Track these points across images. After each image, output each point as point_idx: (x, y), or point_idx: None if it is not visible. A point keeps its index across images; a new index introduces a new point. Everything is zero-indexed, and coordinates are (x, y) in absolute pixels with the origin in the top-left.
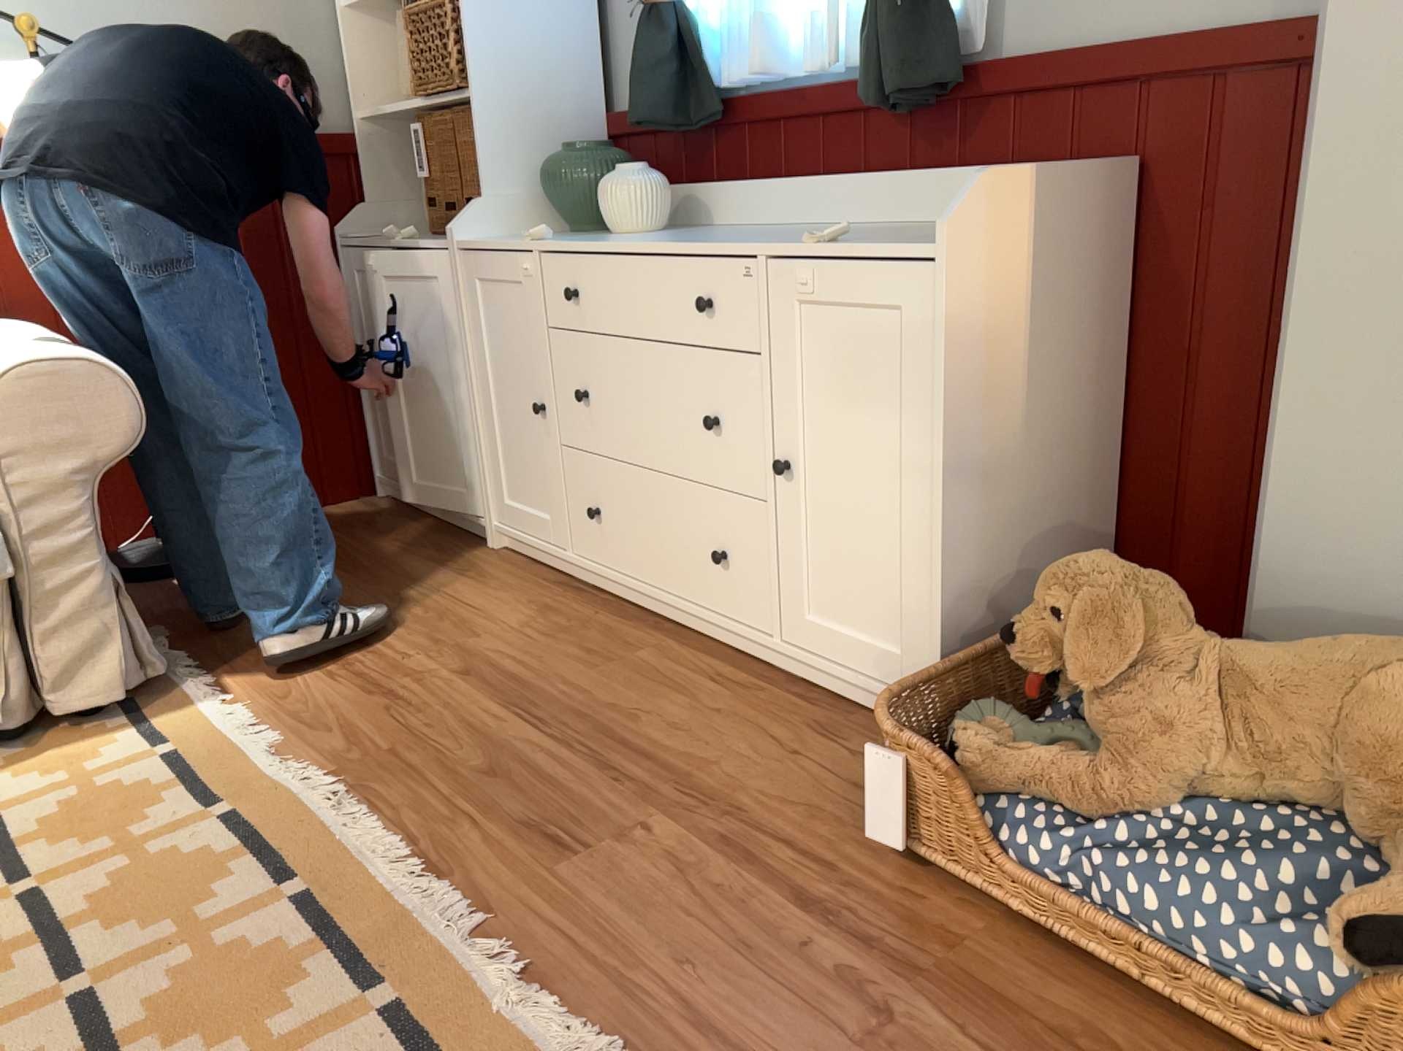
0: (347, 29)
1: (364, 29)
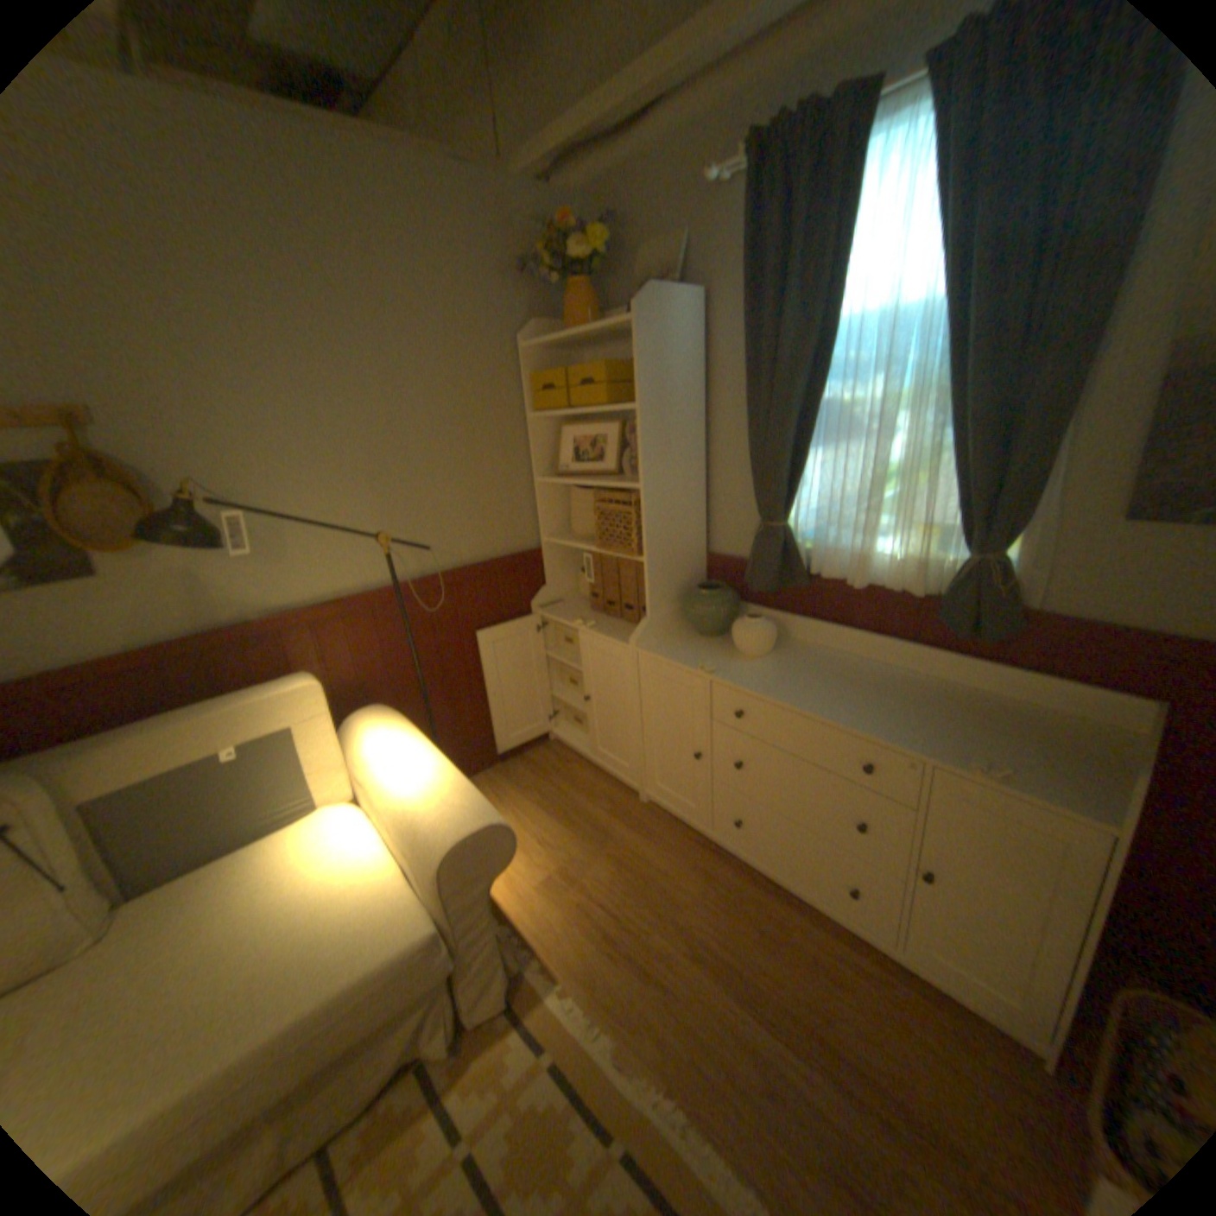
0: (540, 490)
1: (548, 488)
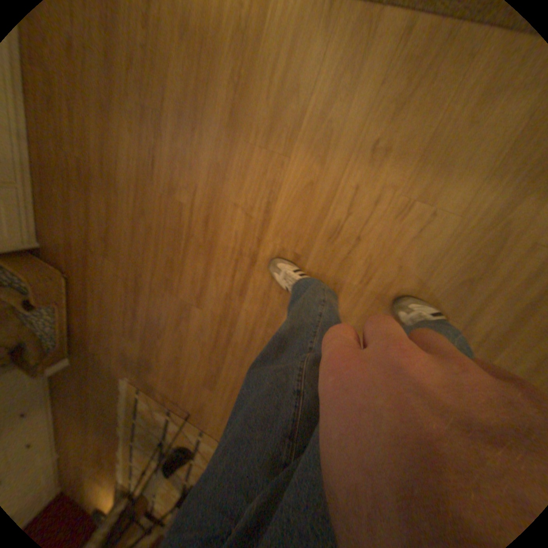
0: None
1: None
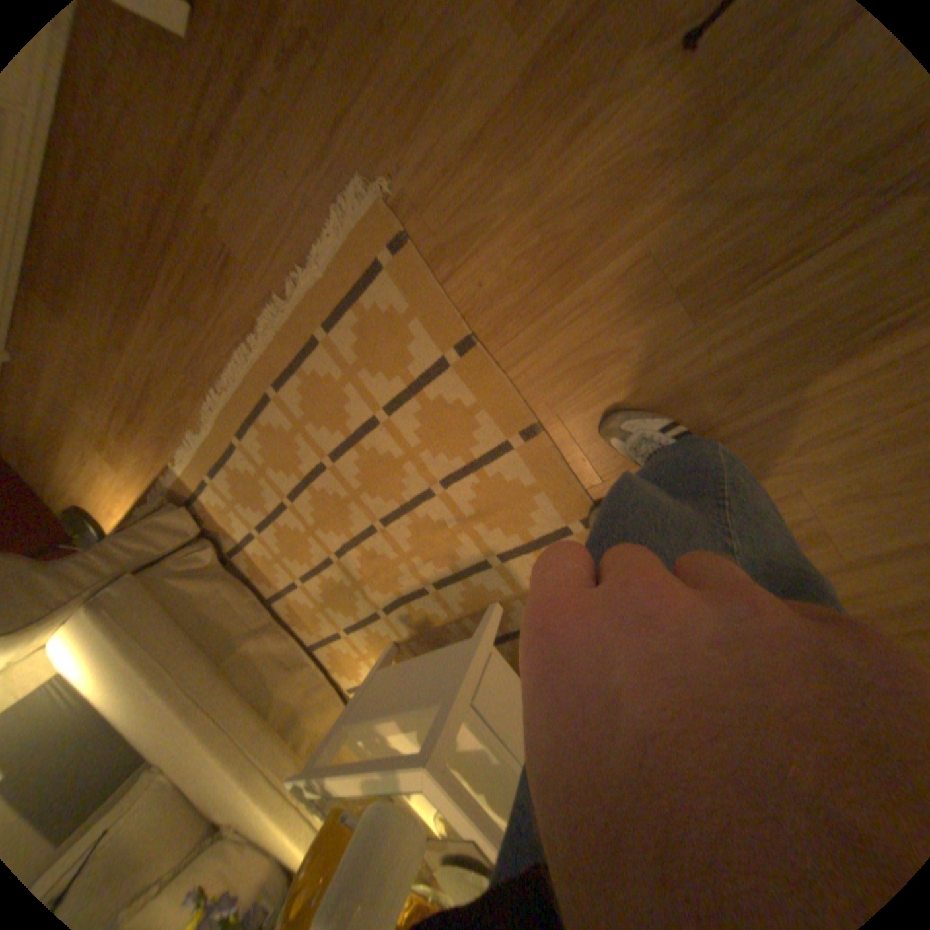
0: None
1: None
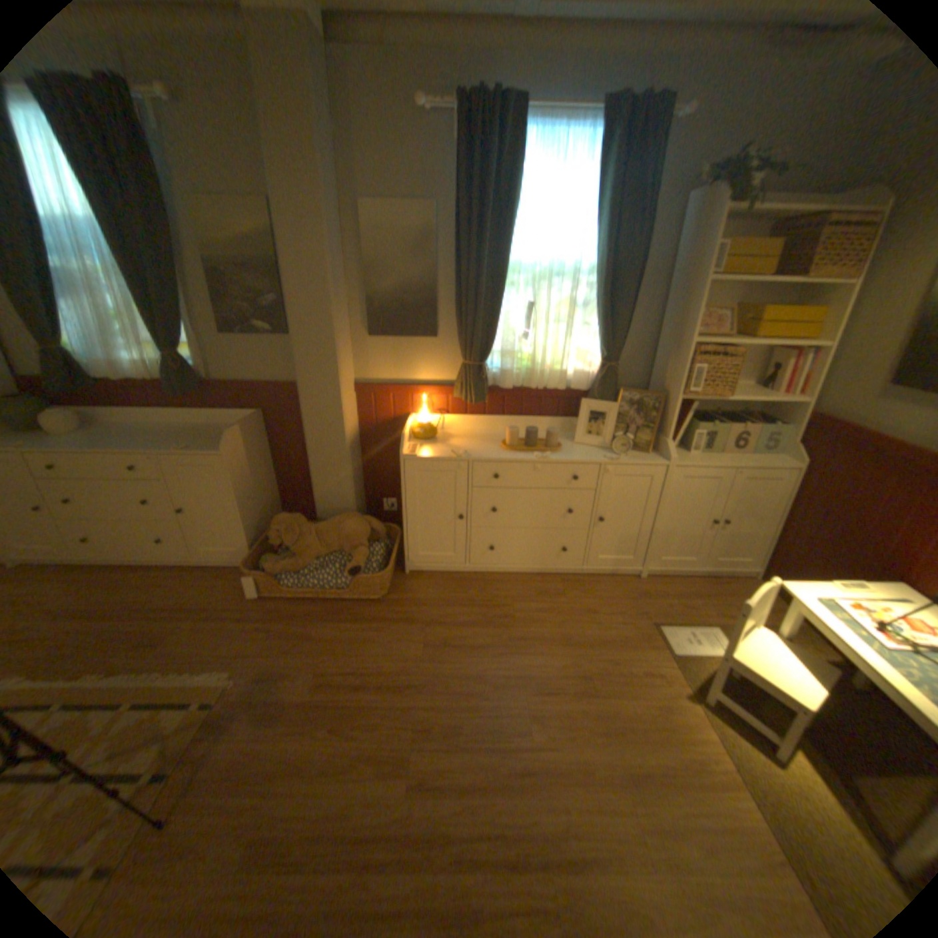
0: None
1: None
